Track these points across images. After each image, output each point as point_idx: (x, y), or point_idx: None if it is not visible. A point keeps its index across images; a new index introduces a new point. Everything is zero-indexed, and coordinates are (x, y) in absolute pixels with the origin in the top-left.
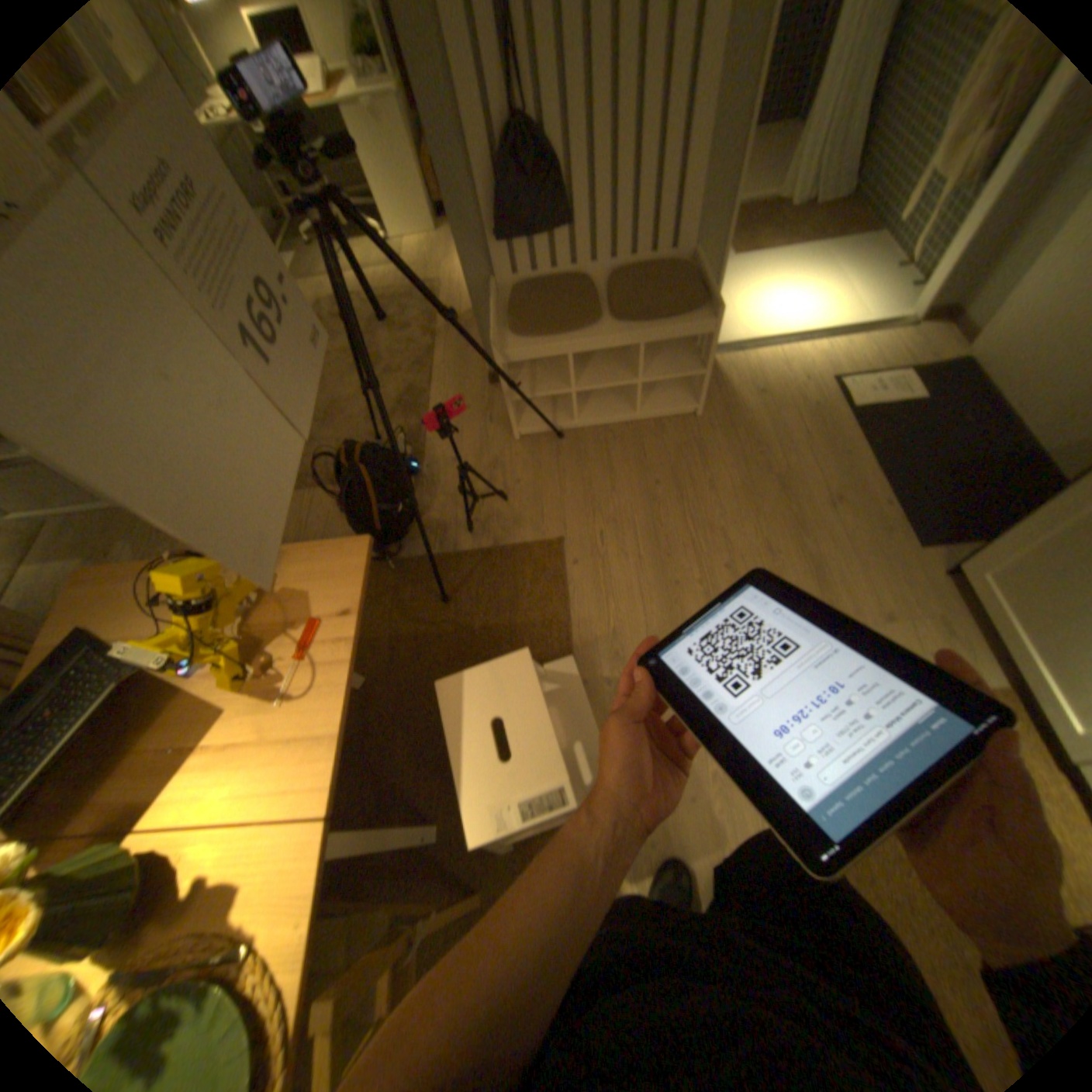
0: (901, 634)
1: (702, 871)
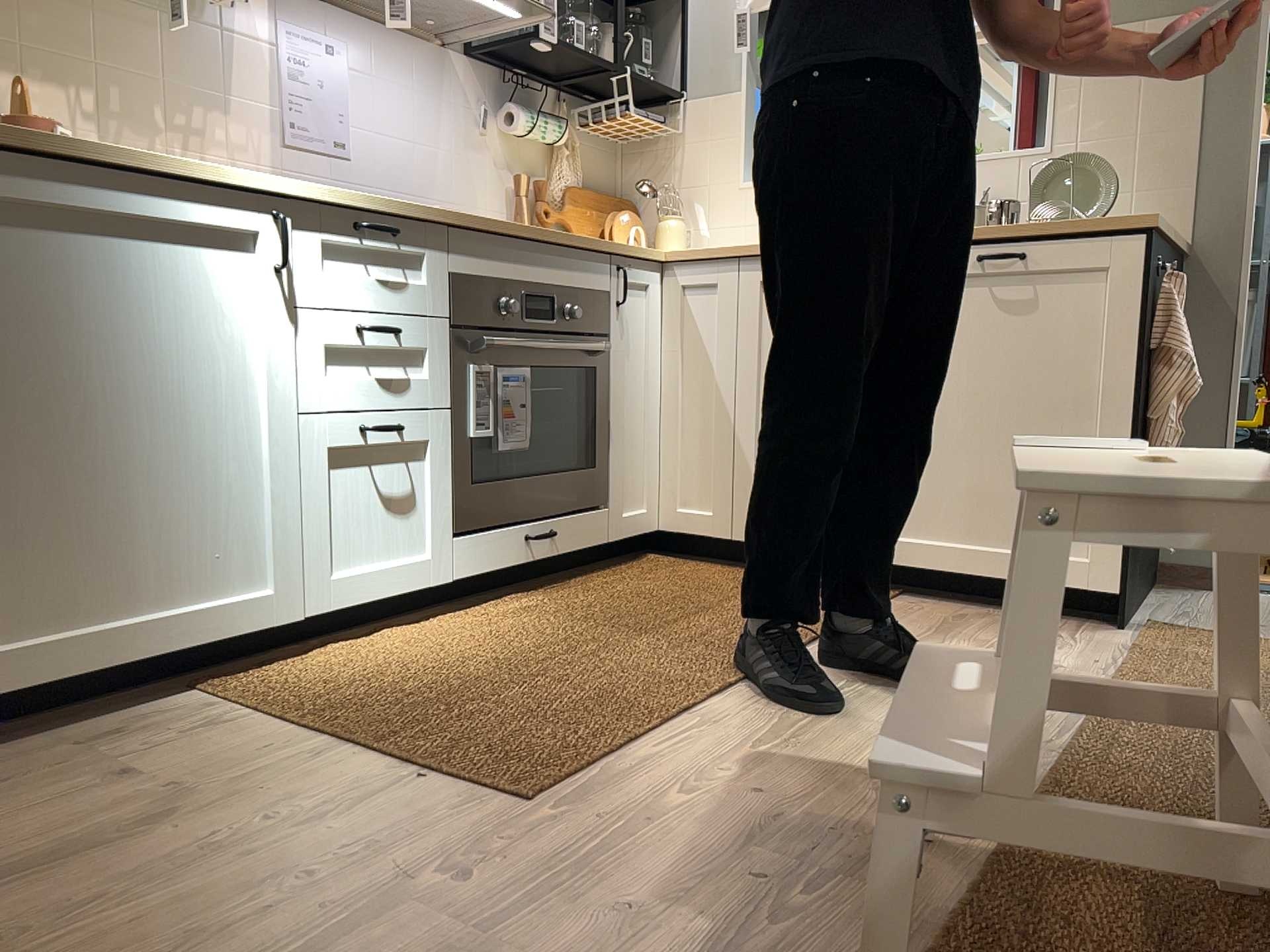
0: (153, 763)
1: (819, 758)
